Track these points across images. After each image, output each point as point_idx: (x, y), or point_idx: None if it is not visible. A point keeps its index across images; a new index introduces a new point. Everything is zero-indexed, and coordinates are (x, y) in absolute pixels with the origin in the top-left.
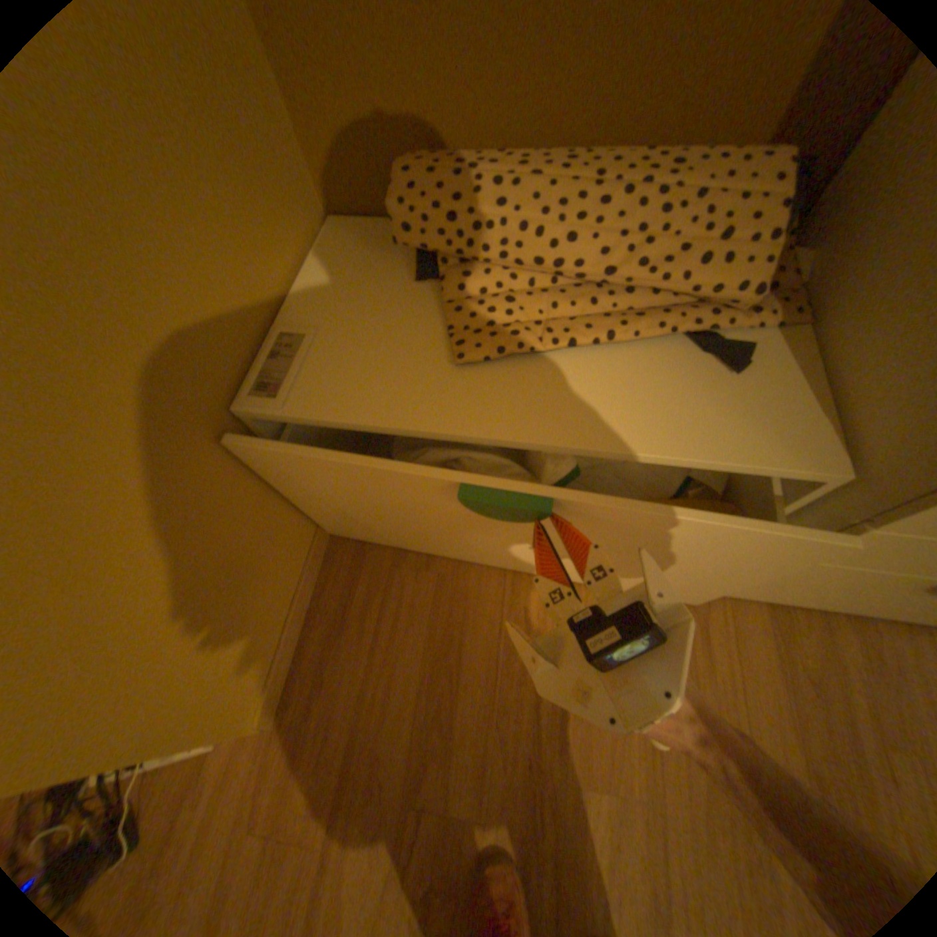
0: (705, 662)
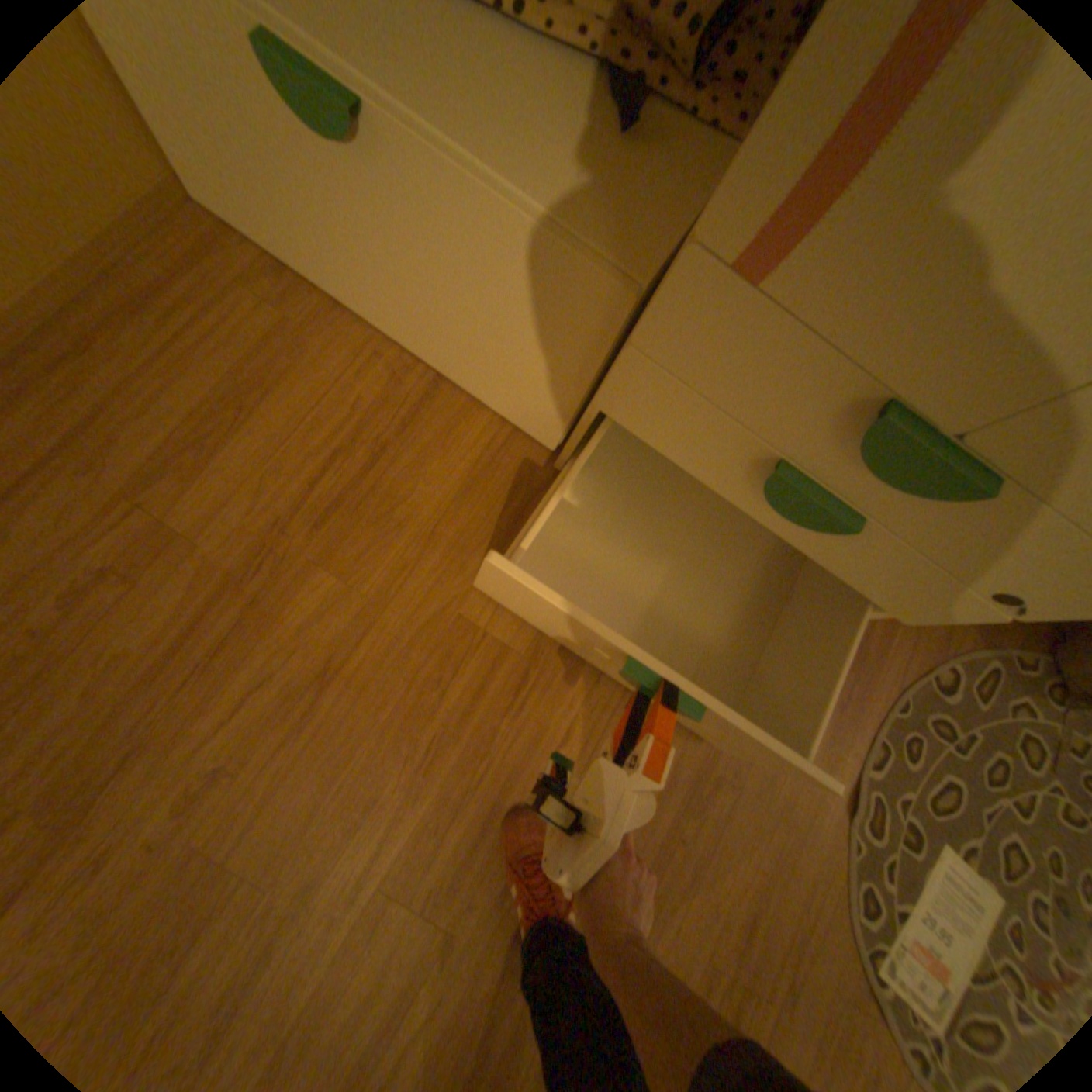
0: (505, 529)
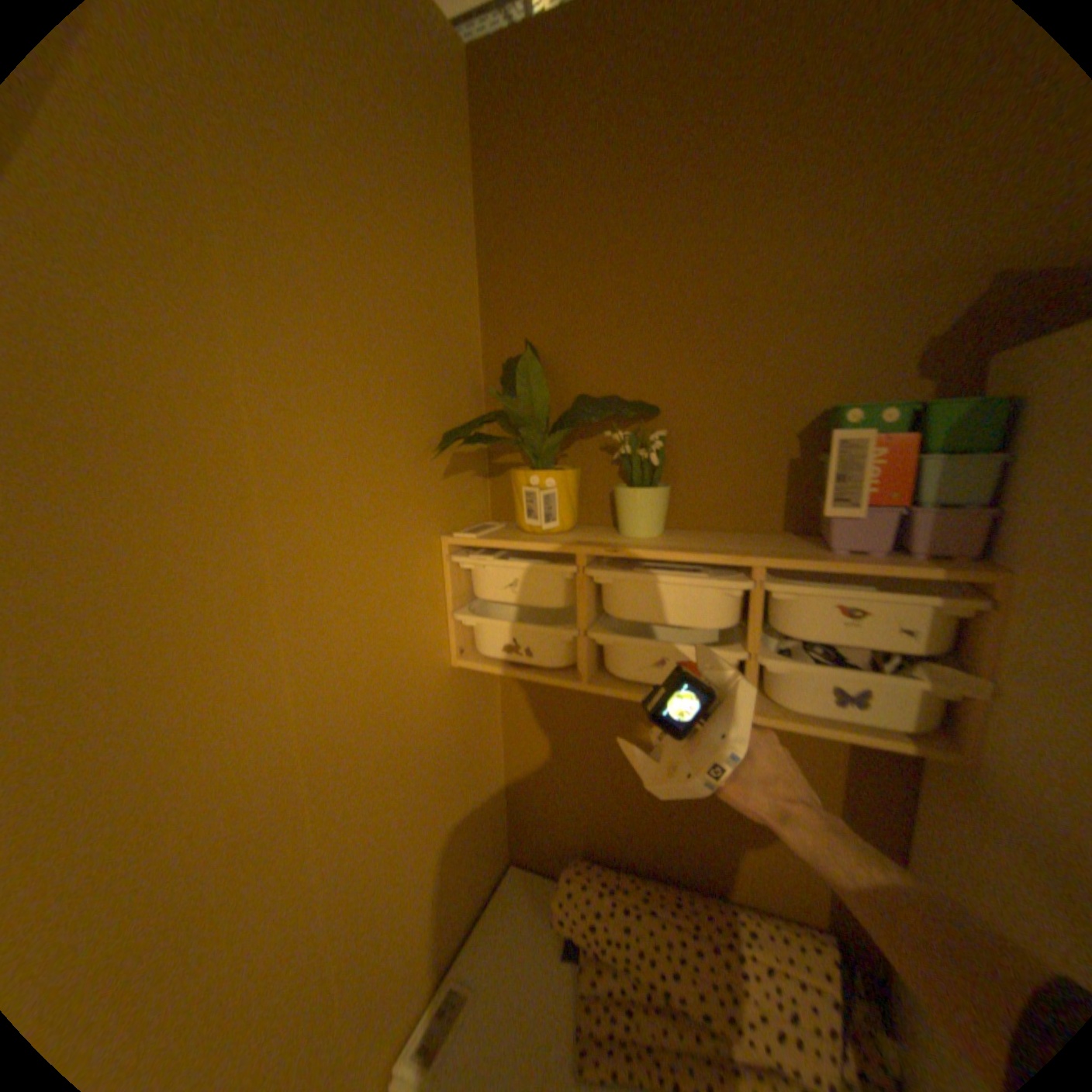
0: None
